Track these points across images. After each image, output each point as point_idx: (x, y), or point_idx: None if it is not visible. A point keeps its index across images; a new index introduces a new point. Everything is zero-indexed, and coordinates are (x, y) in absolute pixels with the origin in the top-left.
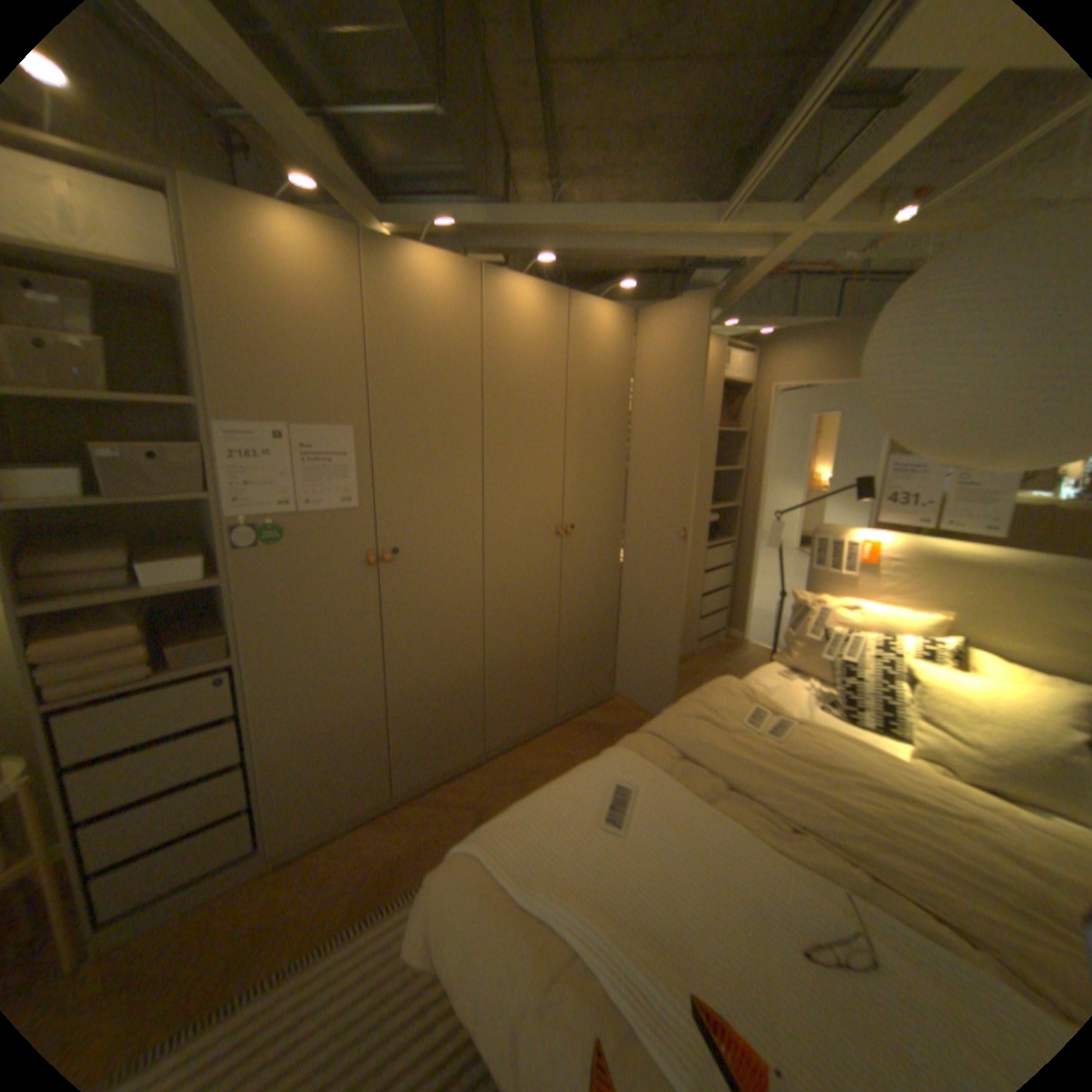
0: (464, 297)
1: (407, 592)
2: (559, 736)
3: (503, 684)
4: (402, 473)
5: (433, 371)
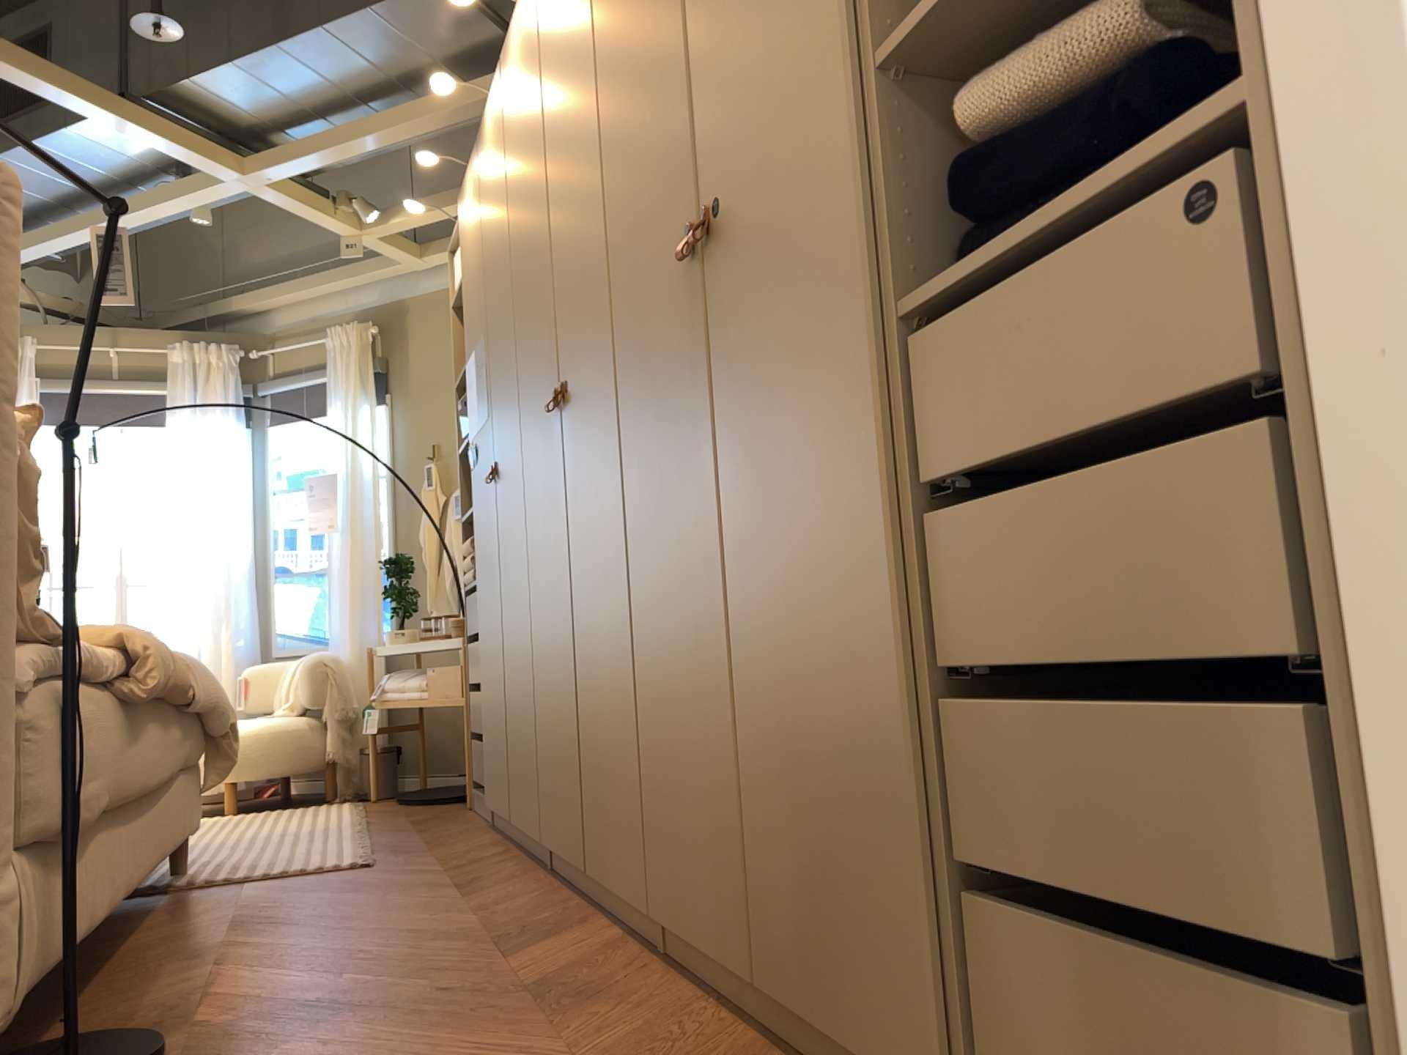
0: (505, 127)
1: (509, 518)
2: (563, 891)
3: (548, 705)
4: (501, 369)
5: (502, 237)
